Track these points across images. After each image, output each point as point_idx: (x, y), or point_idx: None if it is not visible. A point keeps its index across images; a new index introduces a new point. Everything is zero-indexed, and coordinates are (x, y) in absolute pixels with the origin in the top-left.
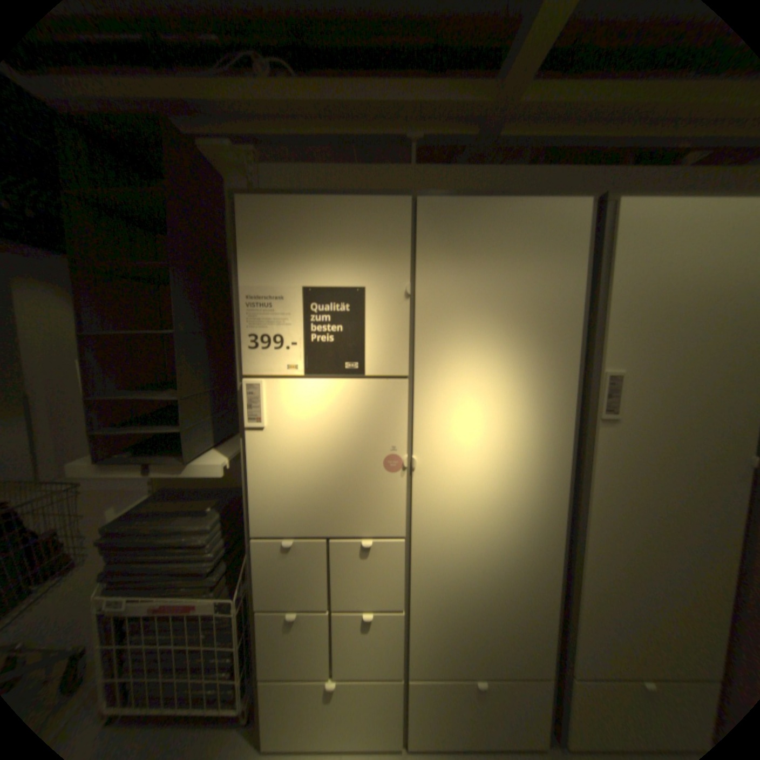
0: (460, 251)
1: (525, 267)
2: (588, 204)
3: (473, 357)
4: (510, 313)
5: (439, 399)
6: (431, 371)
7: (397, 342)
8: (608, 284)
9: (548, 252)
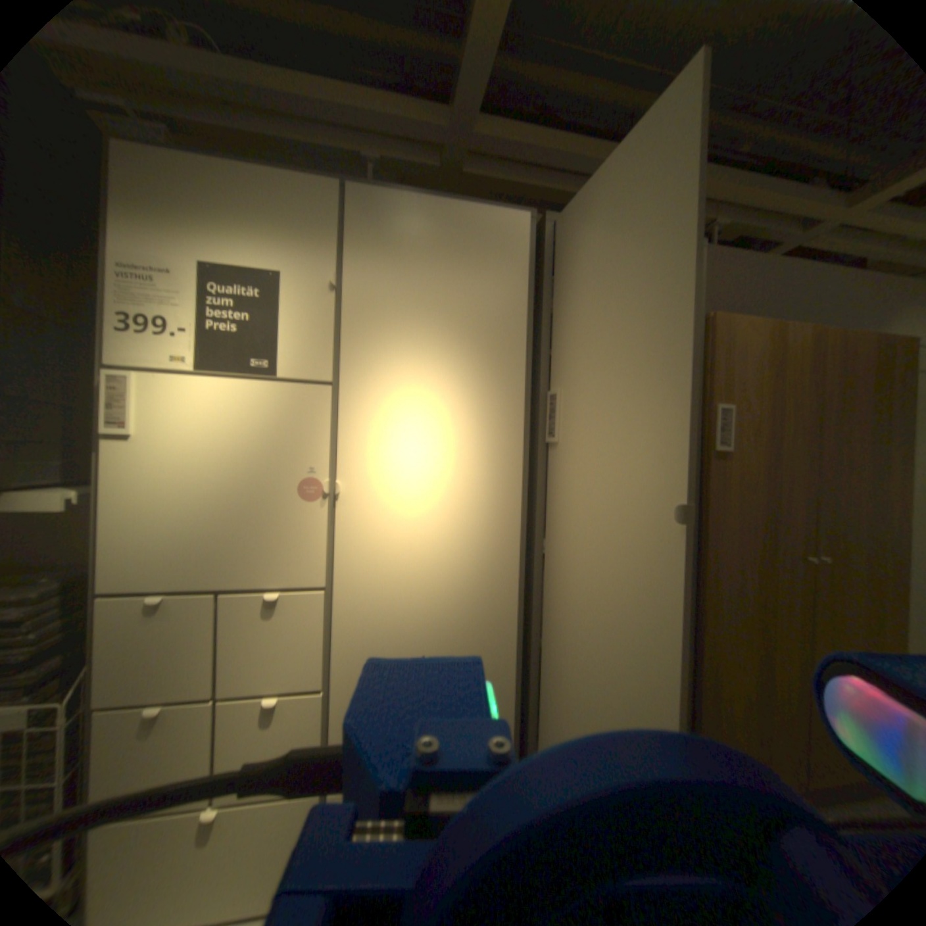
0: (393, 249)
1: (464, 275)
2: (524, 221)
3: (409, 368)
4: (448, 322)
5: (369, 415)
6: (359, 381)
7: (319, 343)
8: (549, 303)
9: (487, 262)
